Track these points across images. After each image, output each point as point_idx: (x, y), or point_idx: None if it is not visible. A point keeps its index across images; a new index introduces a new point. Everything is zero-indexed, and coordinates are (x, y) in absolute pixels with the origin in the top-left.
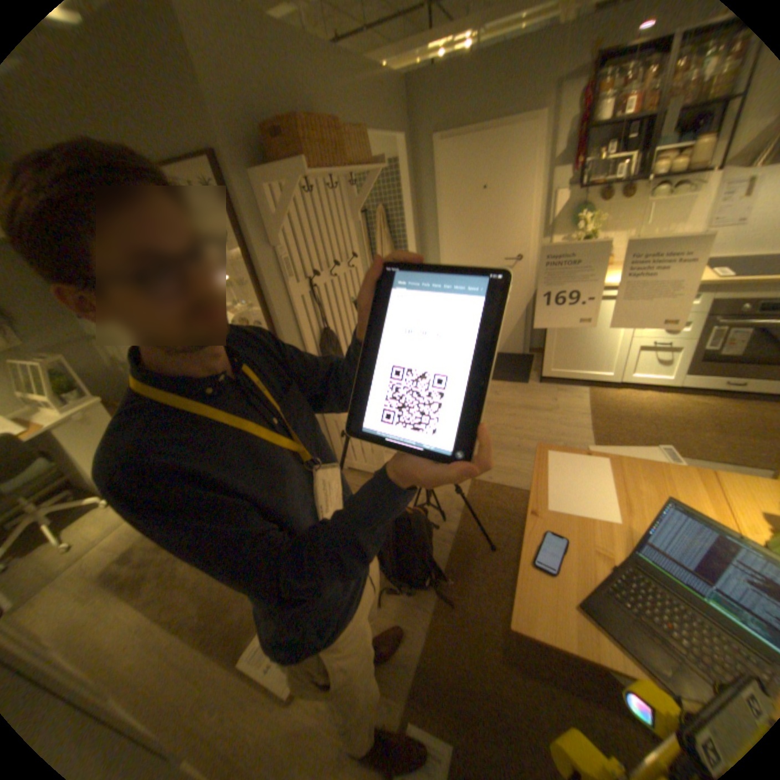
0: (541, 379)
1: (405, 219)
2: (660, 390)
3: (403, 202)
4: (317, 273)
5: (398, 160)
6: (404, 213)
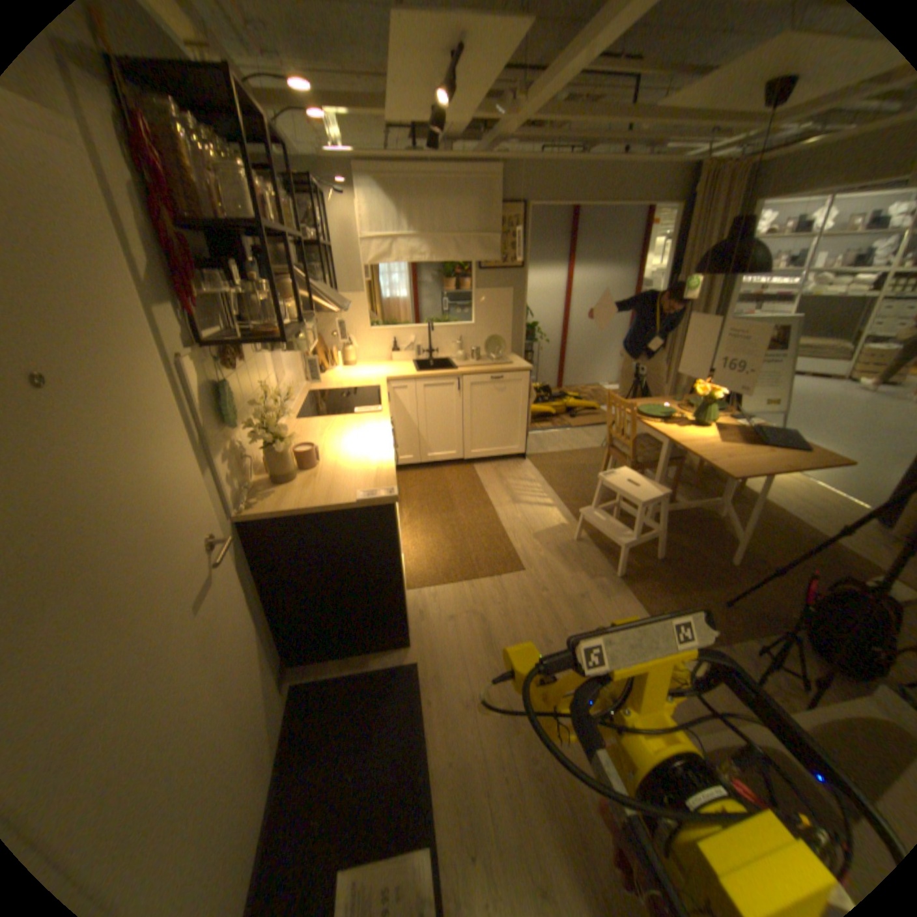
0: (401, 644)
1: None
2: None
3: None
4: None
5: None
6: None
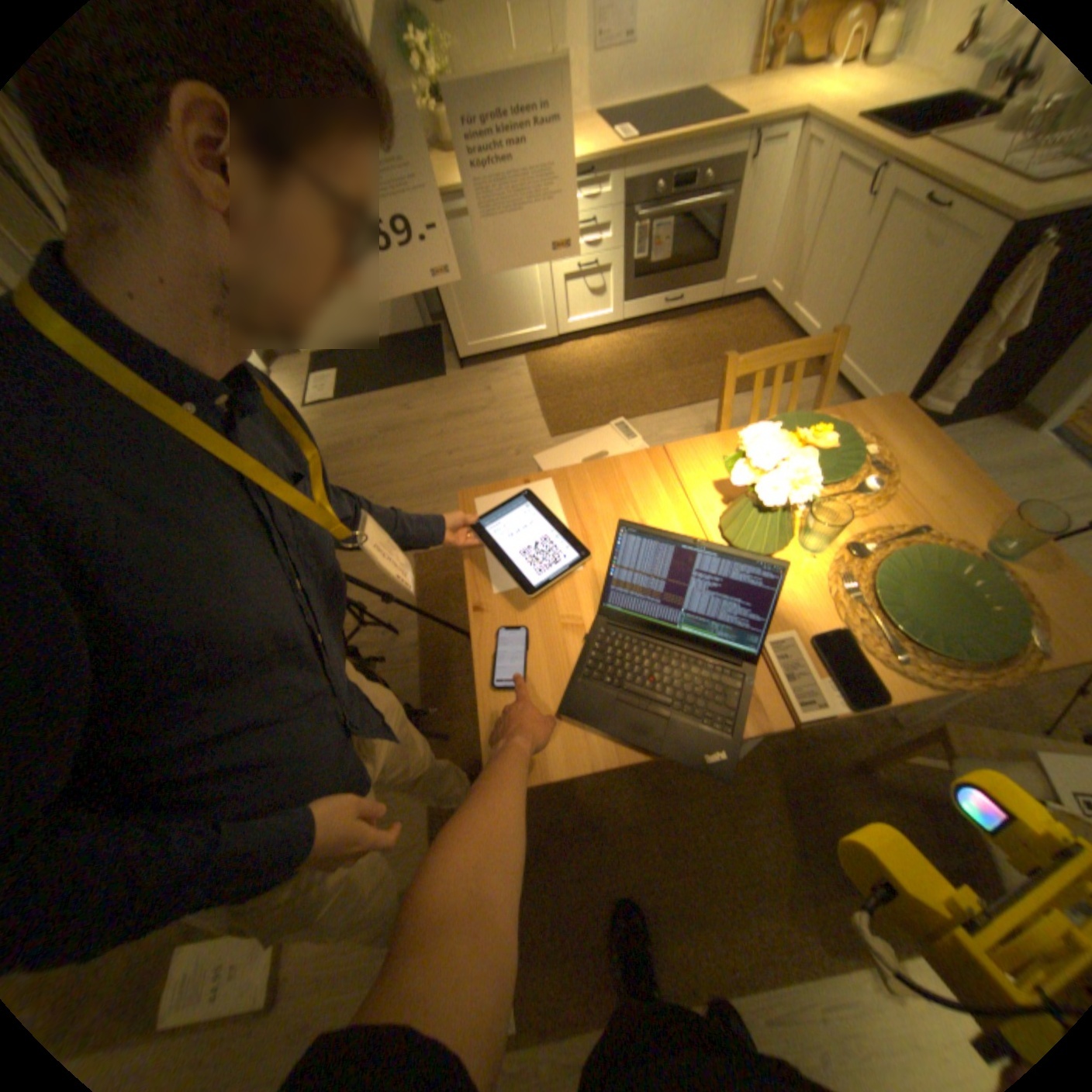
0: (461, 363)
1: None
2: (604, 332)
3: None
4: None
5: None
6: None
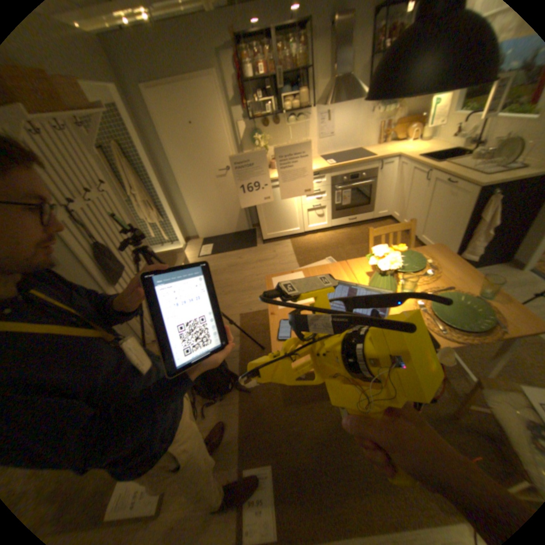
0: (263, 242)
1: (136, 150)
2: (323, 231)
3: (130, 137)
4: (69, 201)
5: (115, 104)
6: (135, 146)
